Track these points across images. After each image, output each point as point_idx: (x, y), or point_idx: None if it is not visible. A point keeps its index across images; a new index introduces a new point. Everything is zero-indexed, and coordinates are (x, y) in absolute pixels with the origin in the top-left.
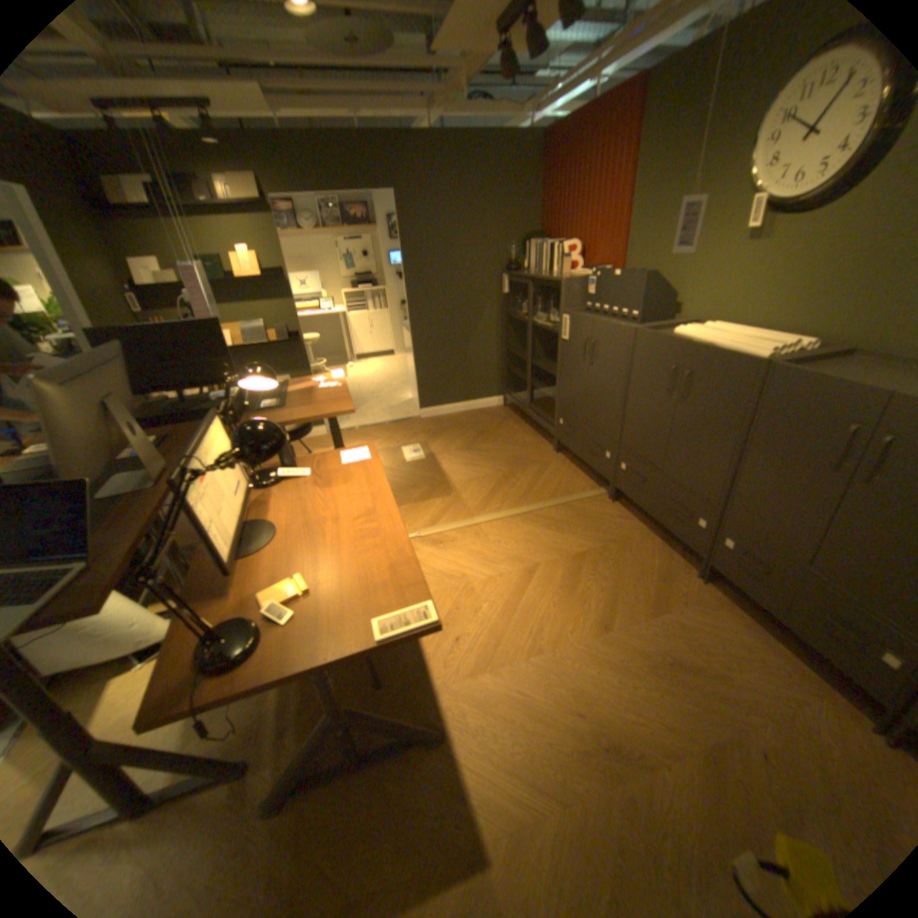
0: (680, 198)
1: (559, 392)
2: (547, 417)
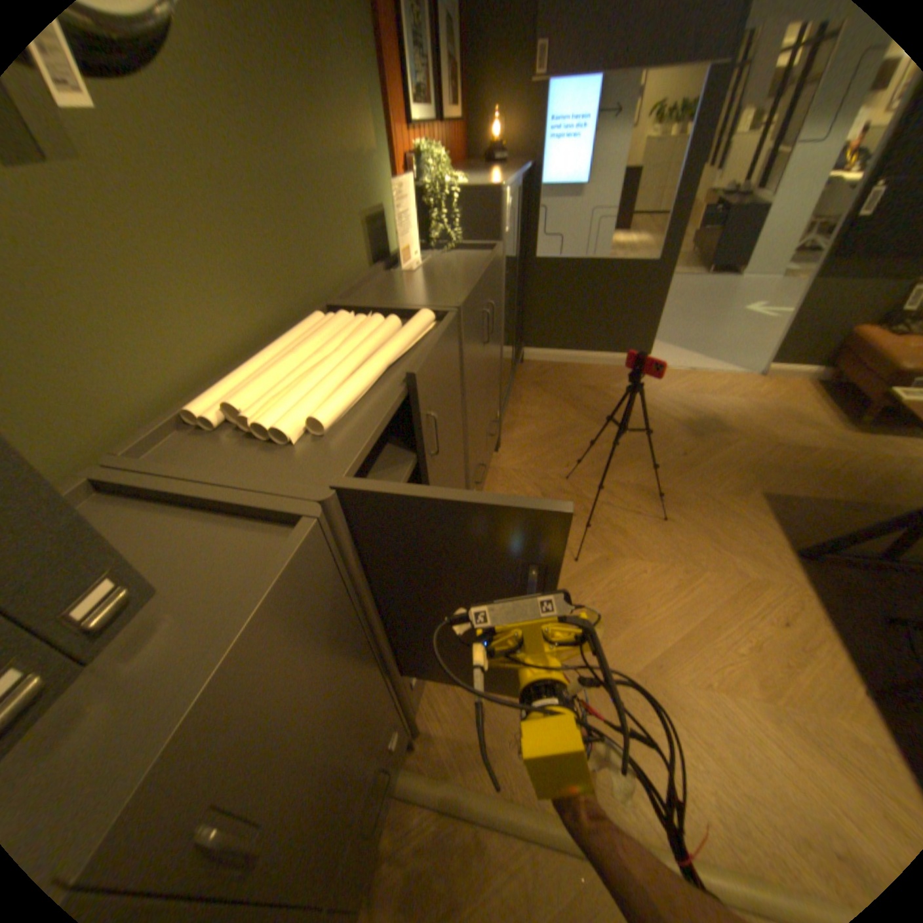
0: None
1: None
2: None
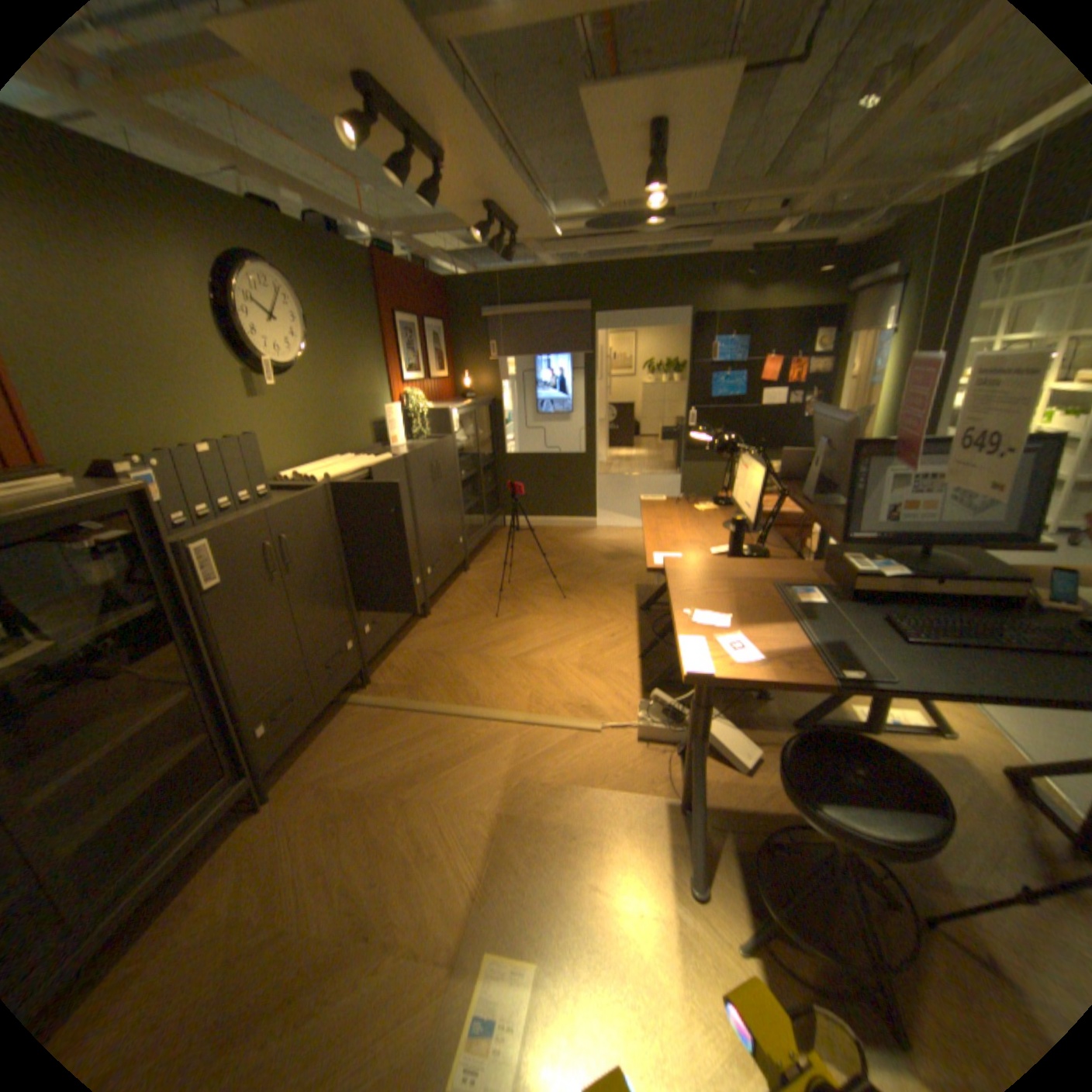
0: (130, 345)
1: (233, 689)
2: (193, 807)
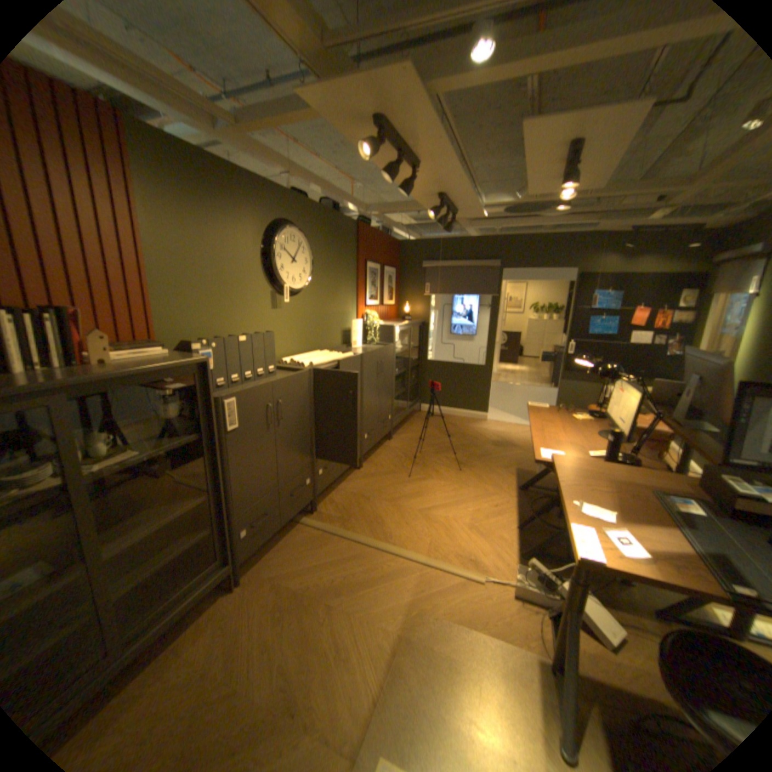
0: (212, 273)
1: (232, 501)
2: (193, 580)
